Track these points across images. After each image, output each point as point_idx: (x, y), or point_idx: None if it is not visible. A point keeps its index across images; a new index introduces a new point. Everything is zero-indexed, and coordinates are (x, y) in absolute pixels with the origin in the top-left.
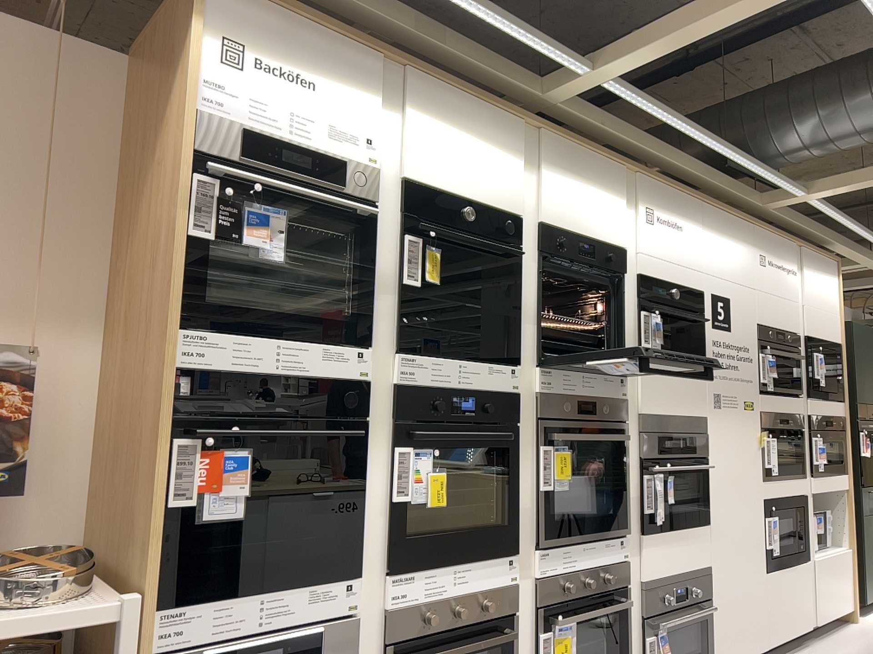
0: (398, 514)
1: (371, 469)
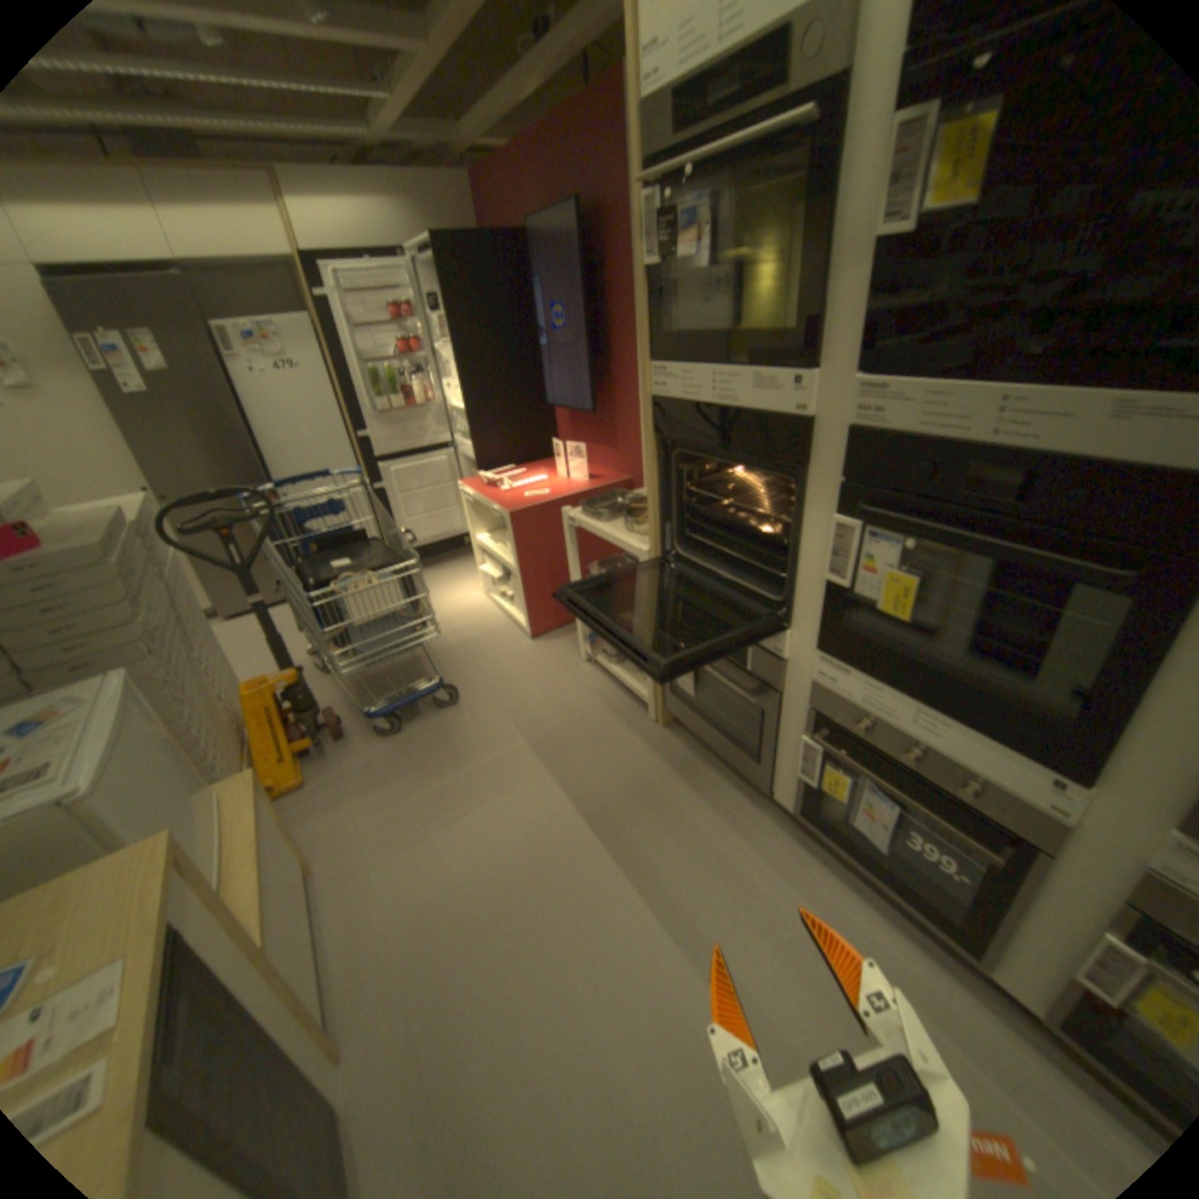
0: (832, 603)
1: (806, 535)
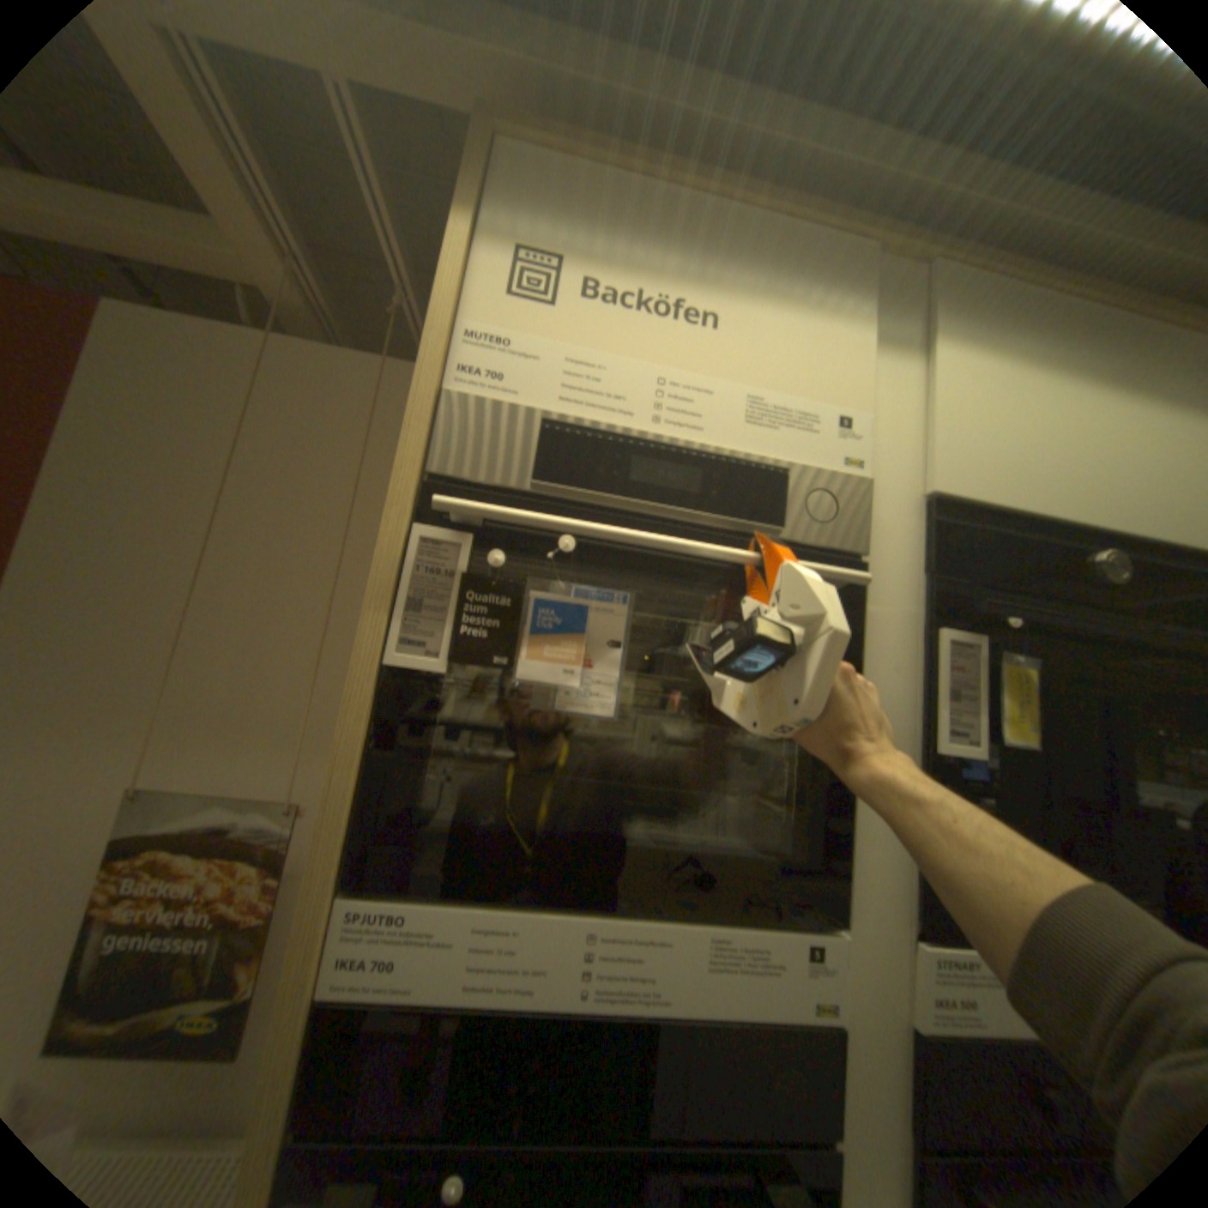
0: None
1: None
